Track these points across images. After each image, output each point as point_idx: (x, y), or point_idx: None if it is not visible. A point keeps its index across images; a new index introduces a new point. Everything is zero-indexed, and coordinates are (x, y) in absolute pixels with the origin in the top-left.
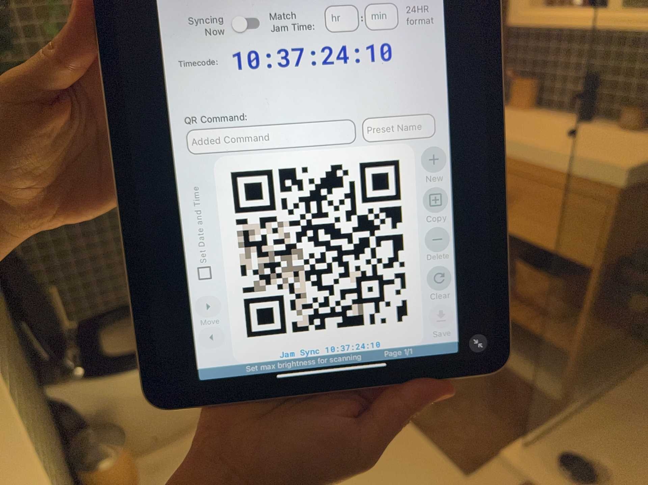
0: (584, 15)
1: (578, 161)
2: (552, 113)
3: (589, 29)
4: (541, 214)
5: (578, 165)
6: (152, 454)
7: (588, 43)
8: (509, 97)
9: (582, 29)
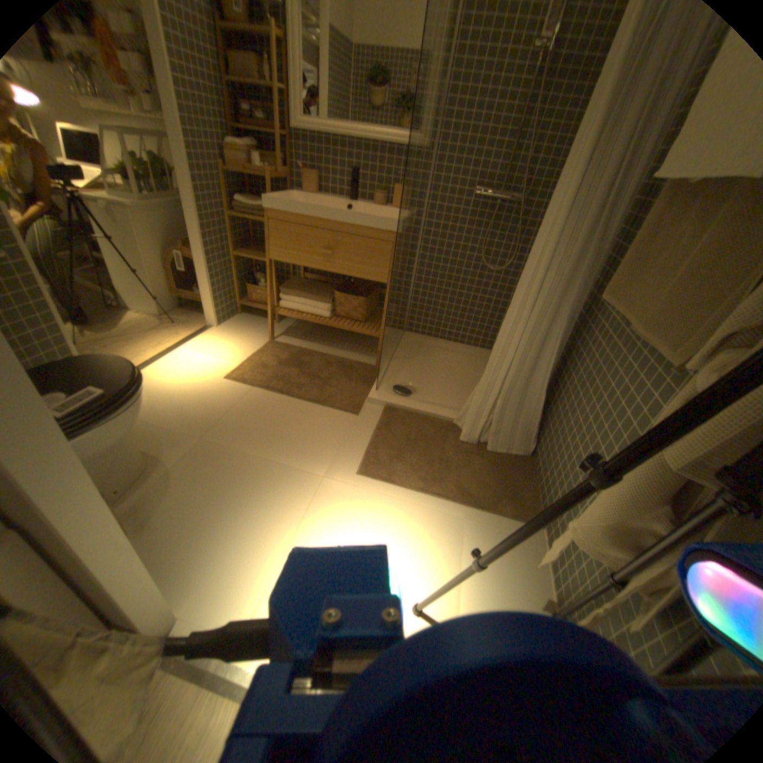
0: (348, 123)
1: (367, 219)
2: (329, 195)
3: (353, 133)
4: (345, 259)
5: (368, 223)
6: (112, 501)
7: (345, 146)
8: (297, 184)
9: (348, 133)
